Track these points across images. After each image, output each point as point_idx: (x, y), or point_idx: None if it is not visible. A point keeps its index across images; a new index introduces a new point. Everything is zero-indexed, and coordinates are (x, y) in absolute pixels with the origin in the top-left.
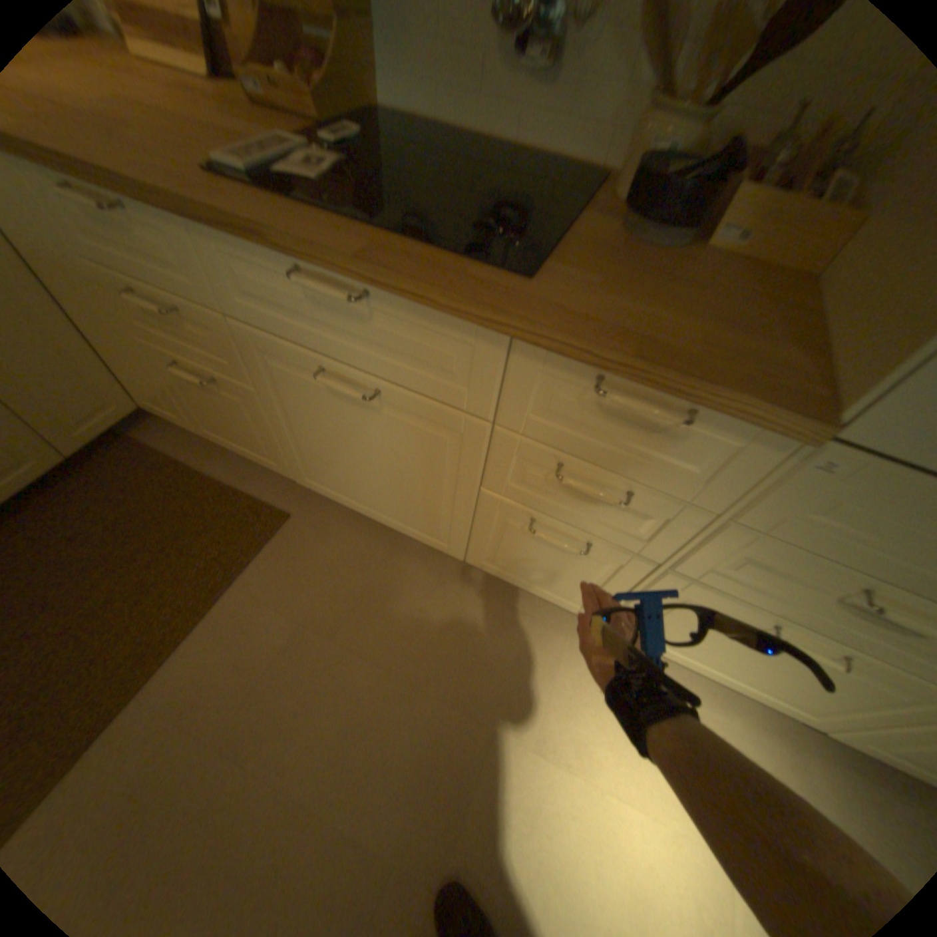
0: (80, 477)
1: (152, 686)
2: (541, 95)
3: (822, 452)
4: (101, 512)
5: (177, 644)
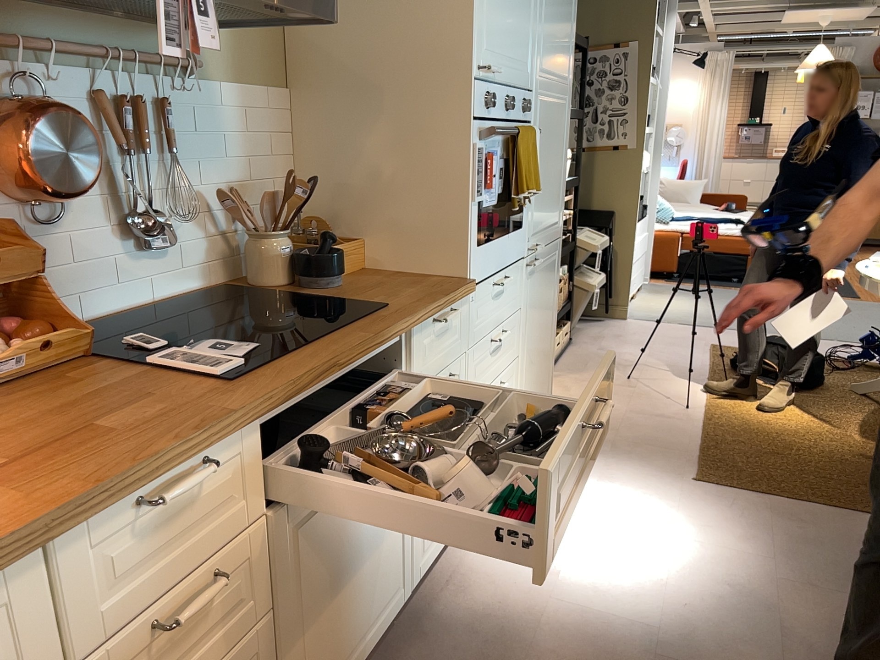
0: None
1: None
2: (162, 264)
3: (469, 296)
4: None
5: None
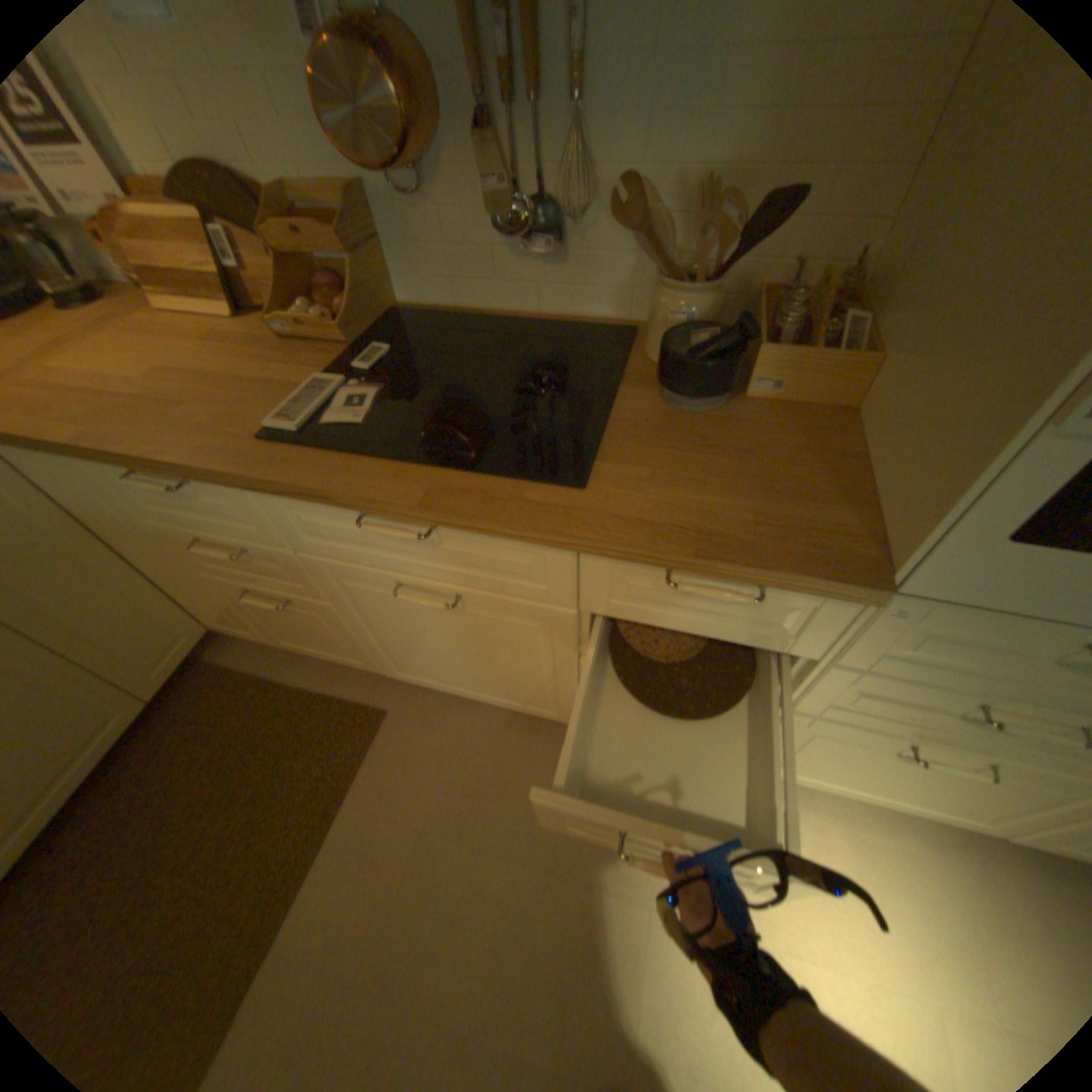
0: (162, 716)
1: (283, 934)
2: (554, 271)
3: (891, 604)
4: (191, 751)
5: (299, 882)
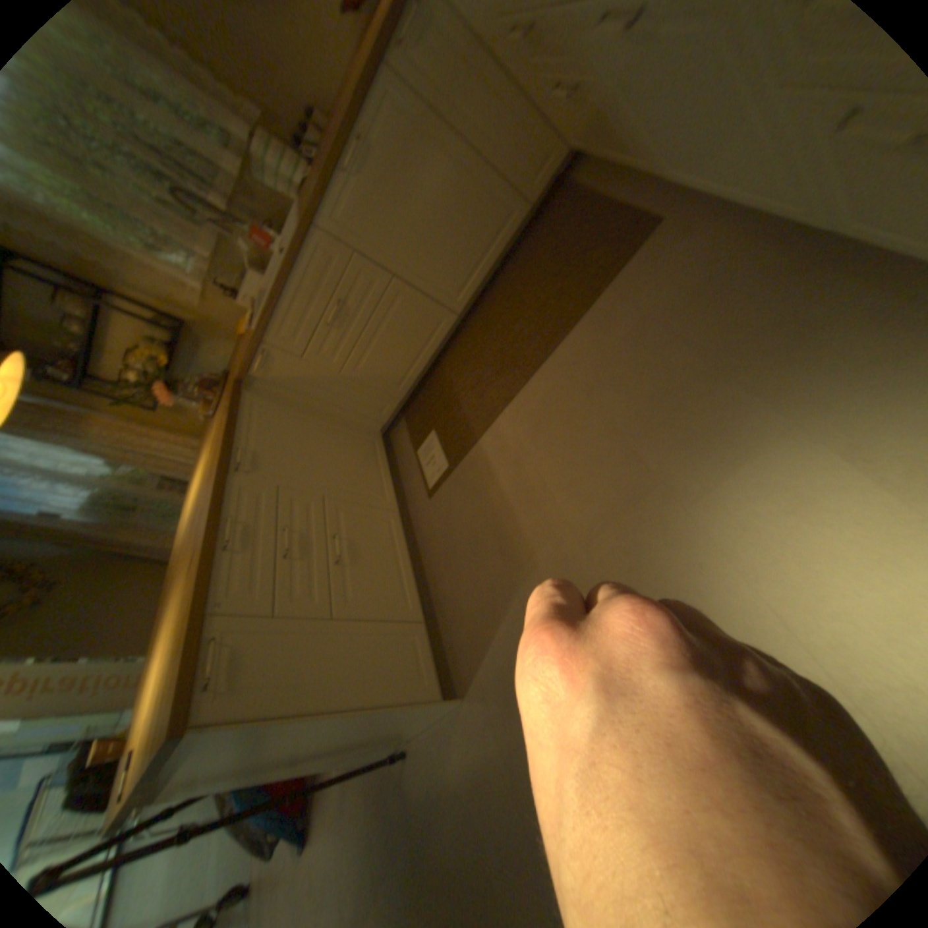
0: (542, 219)
1: (558, 348)
2: None
3: None
4: (549, 242)
5: (572, 325)
